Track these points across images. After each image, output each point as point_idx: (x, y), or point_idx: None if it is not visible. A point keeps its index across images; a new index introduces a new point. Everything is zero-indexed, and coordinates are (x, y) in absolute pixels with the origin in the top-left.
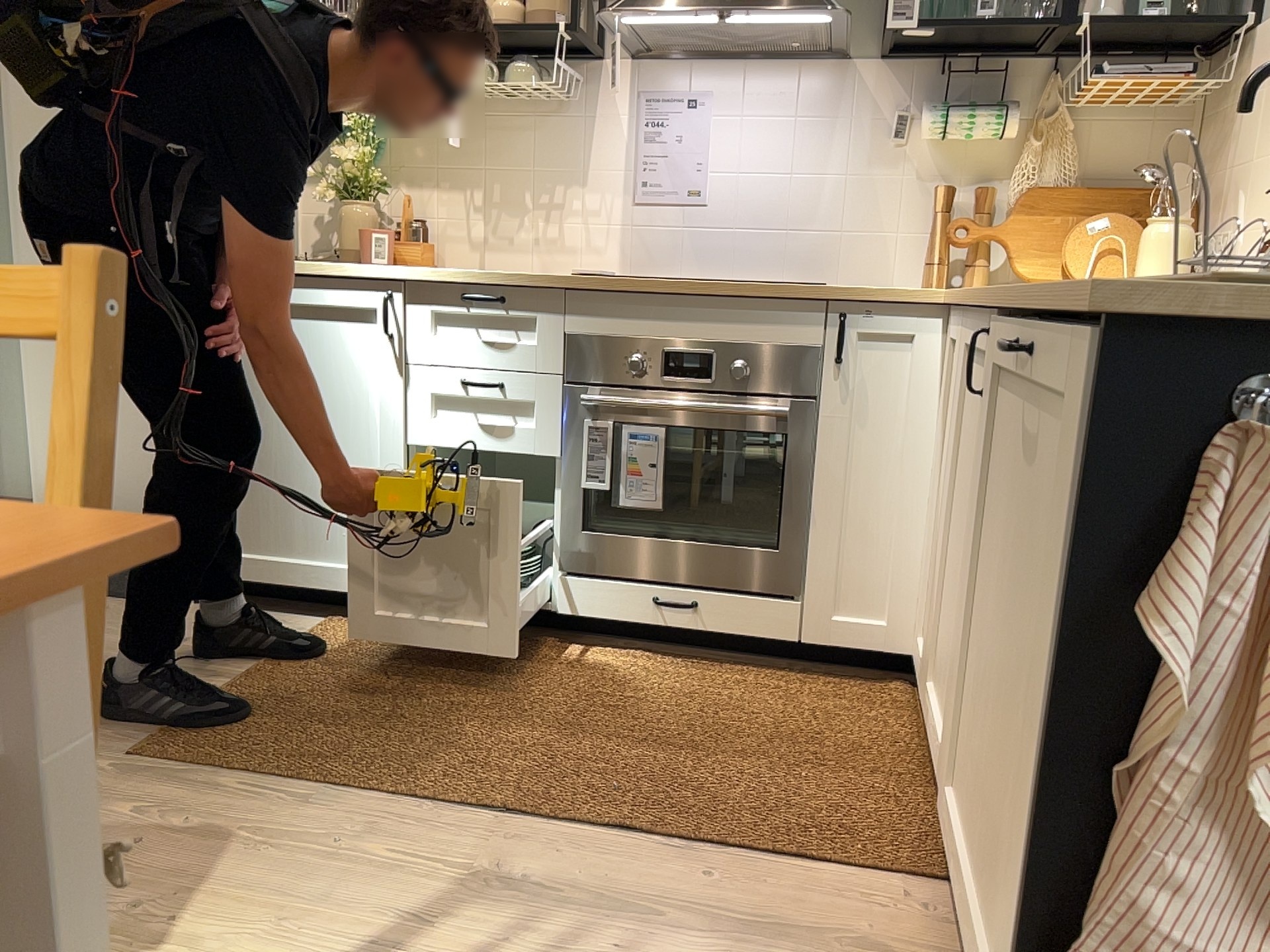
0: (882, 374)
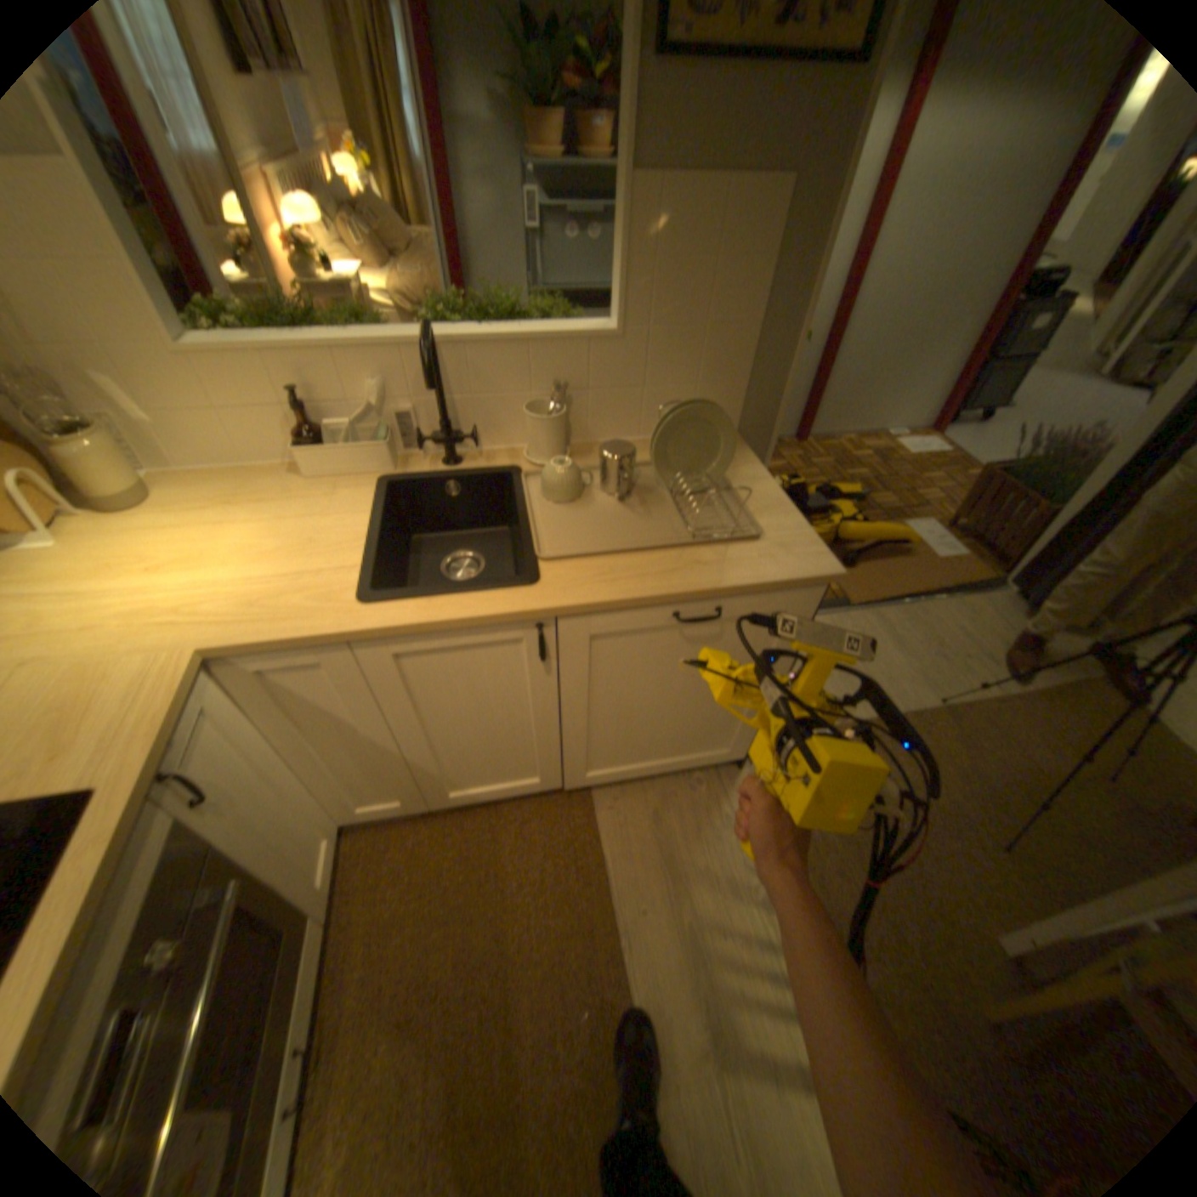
0: (203, 764)
